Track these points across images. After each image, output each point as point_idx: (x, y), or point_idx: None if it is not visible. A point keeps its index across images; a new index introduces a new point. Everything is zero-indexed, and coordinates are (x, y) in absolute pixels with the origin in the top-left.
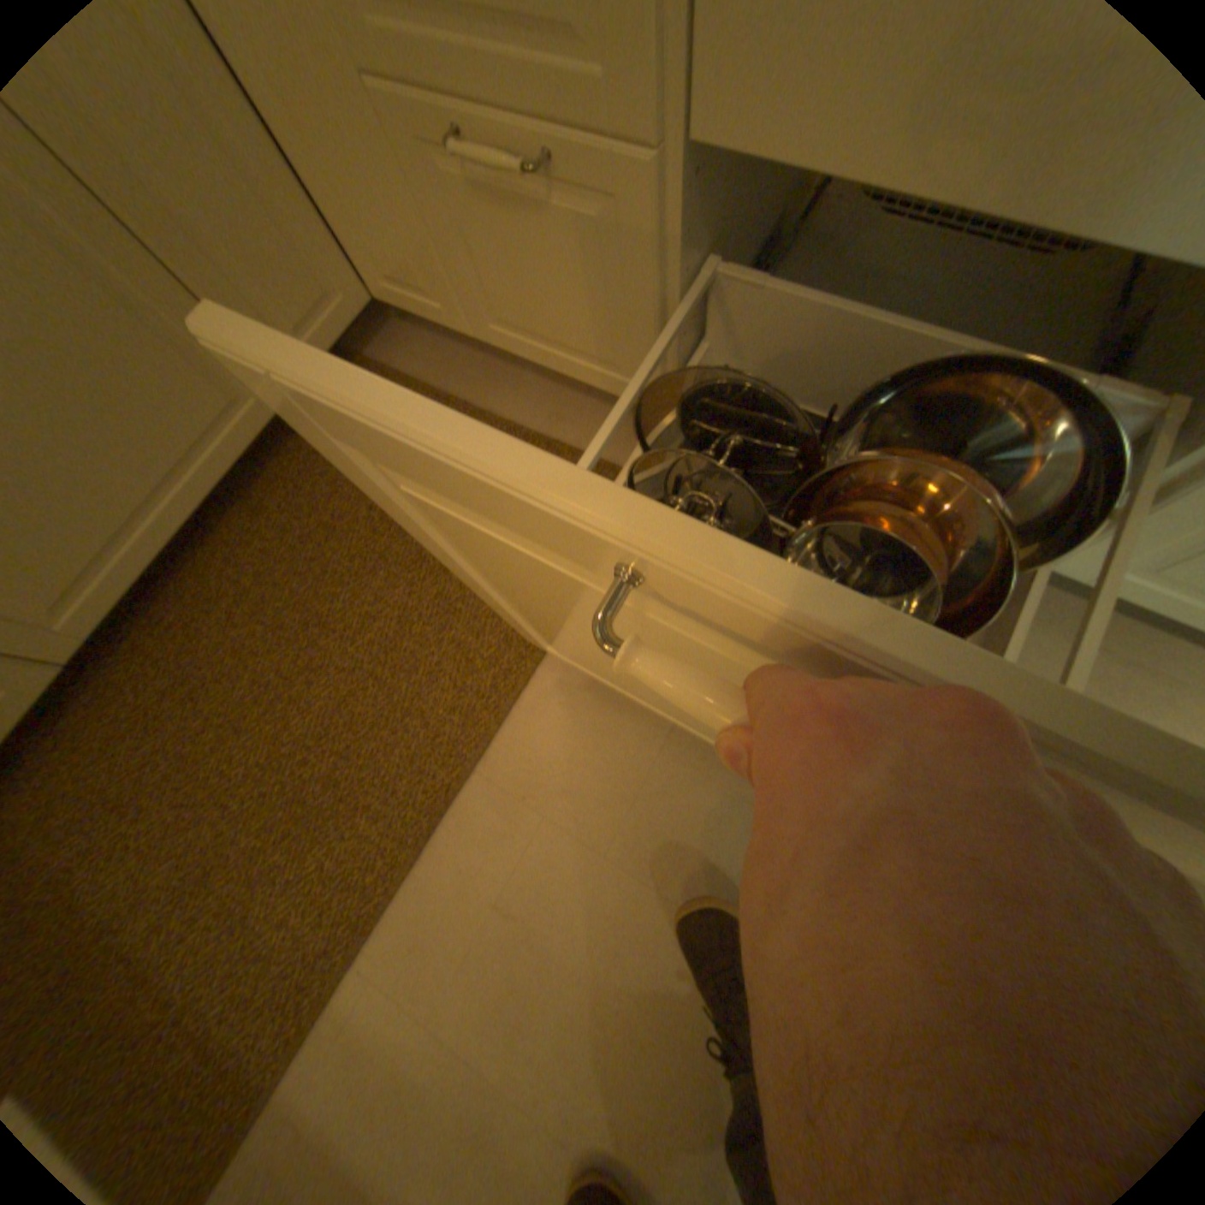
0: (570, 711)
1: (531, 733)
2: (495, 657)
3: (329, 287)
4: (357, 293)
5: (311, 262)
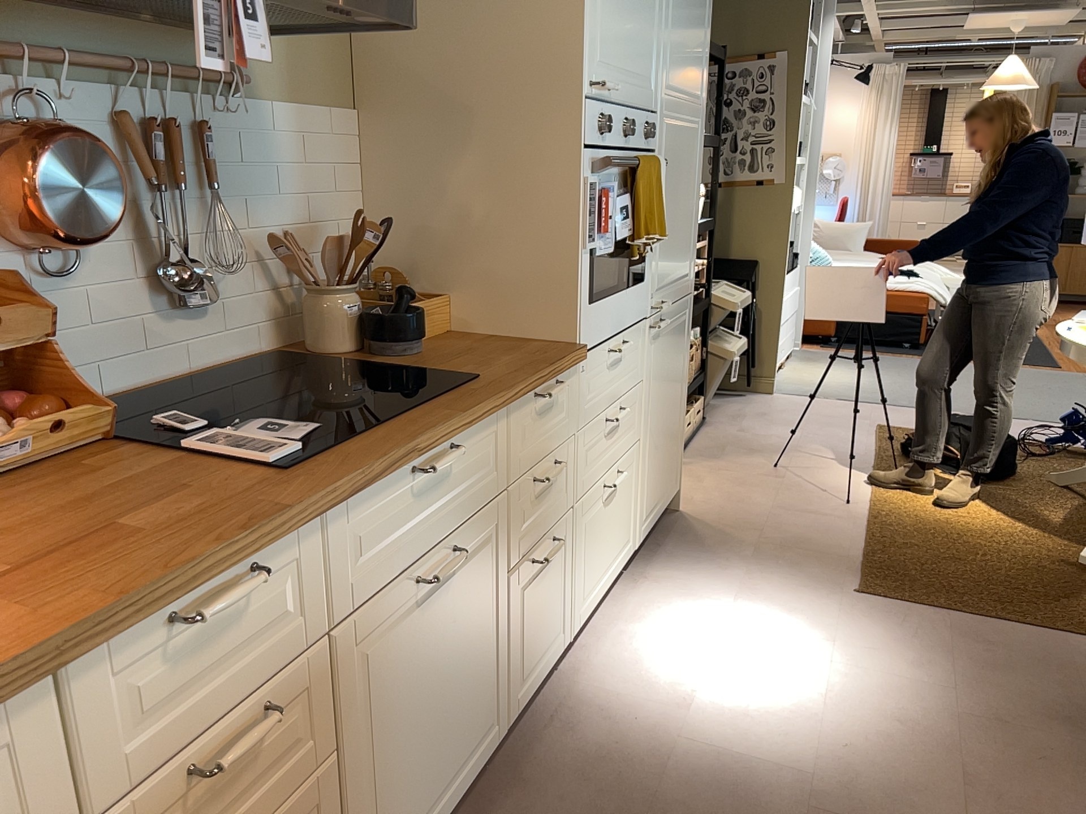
0: None
1: None
2: None
3: None
4: None
5: None
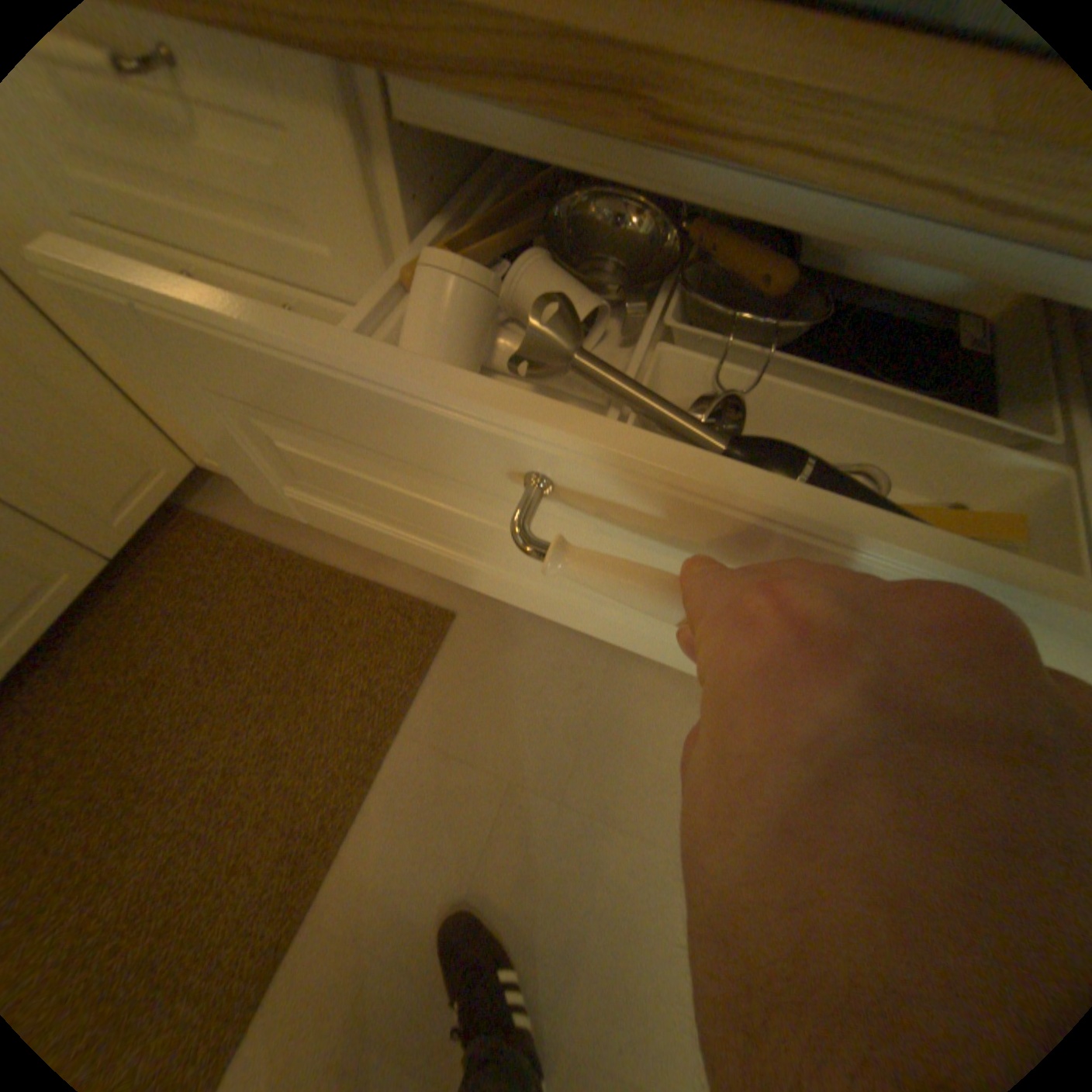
0: (397, 838)
1: (361, 867)
2: (324, 795)
3: (155, 465)
4: (184, 464)
5: (137, 450)
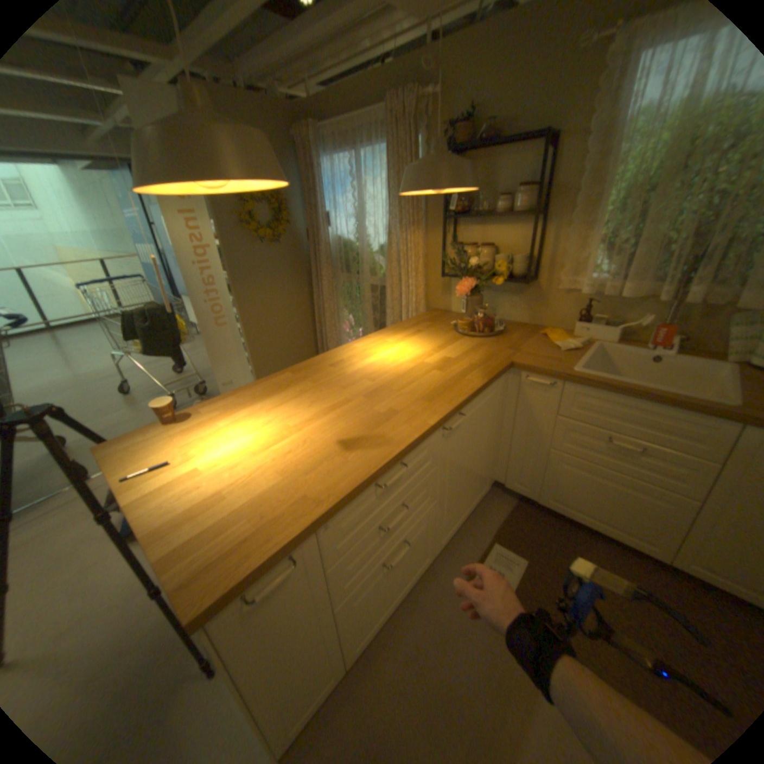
0: None
1: None
2: None
3: None
4: None
5: None
